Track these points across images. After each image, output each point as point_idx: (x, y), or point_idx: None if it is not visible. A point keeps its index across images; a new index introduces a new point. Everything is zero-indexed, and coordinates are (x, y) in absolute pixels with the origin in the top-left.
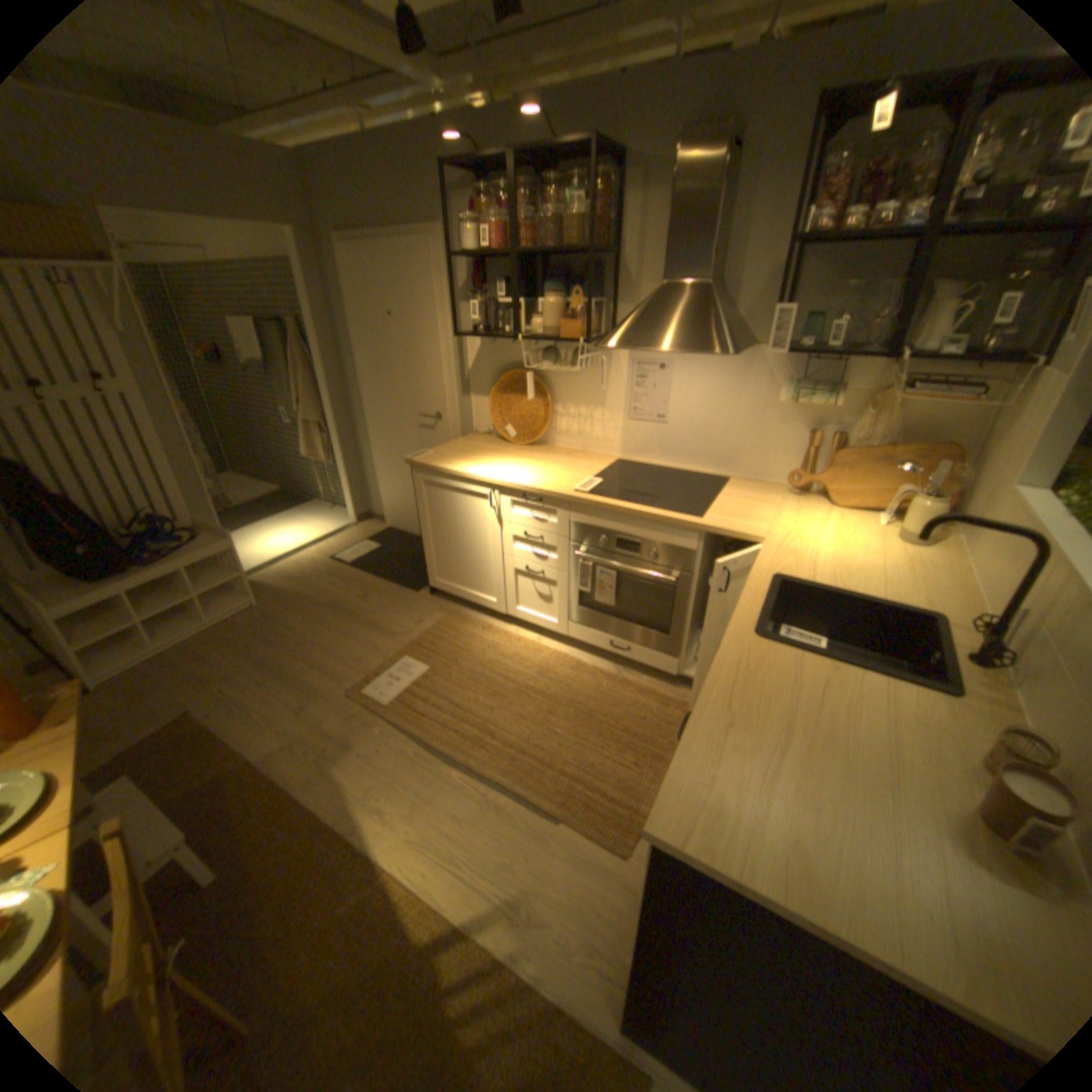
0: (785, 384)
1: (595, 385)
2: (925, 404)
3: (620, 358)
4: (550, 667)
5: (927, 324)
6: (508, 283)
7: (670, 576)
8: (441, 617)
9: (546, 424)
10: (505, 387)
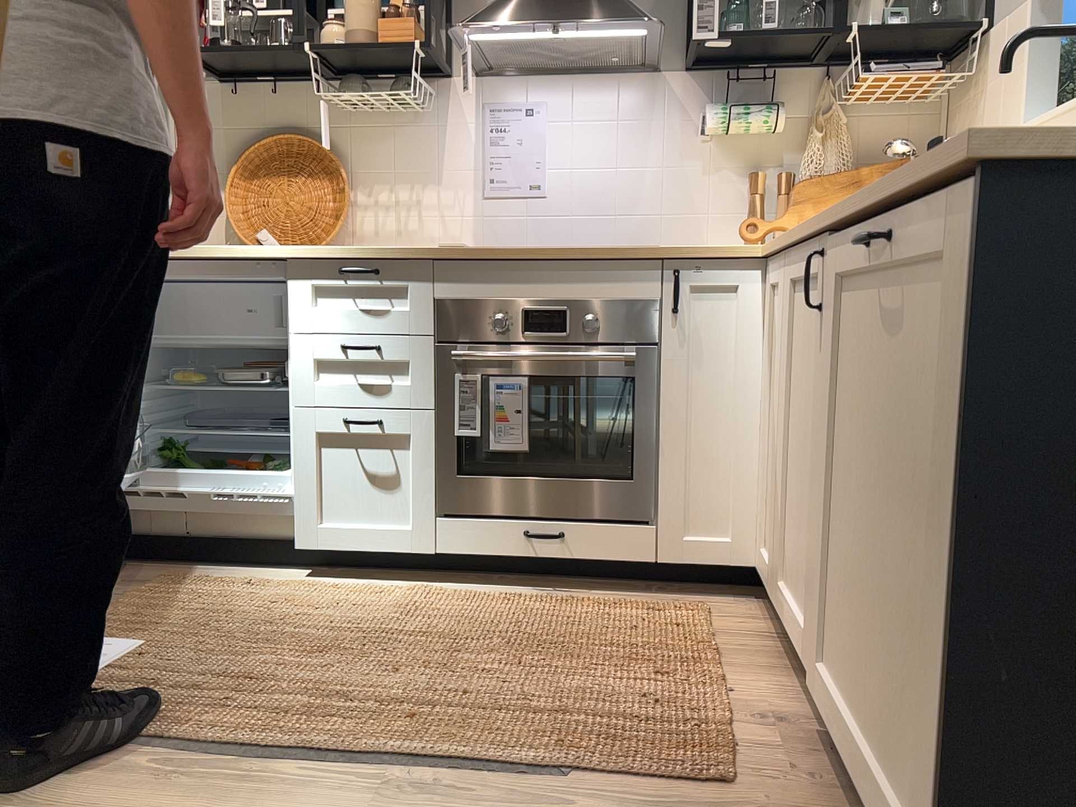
0: (706, 112)
1: (422, 151)
2: (866, 129)
3: (462, 105)
4: (419, 607)
5: (857, 7)
6: (263, 6)
7: (627, 357)
8: (133, 591)
9: (337, 220)
10: (254, 168)
